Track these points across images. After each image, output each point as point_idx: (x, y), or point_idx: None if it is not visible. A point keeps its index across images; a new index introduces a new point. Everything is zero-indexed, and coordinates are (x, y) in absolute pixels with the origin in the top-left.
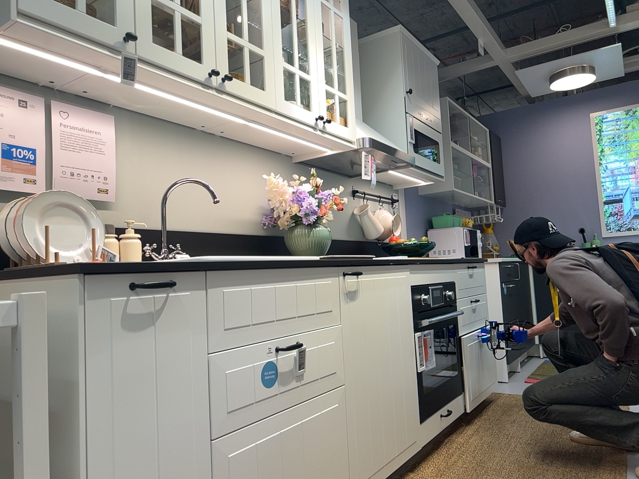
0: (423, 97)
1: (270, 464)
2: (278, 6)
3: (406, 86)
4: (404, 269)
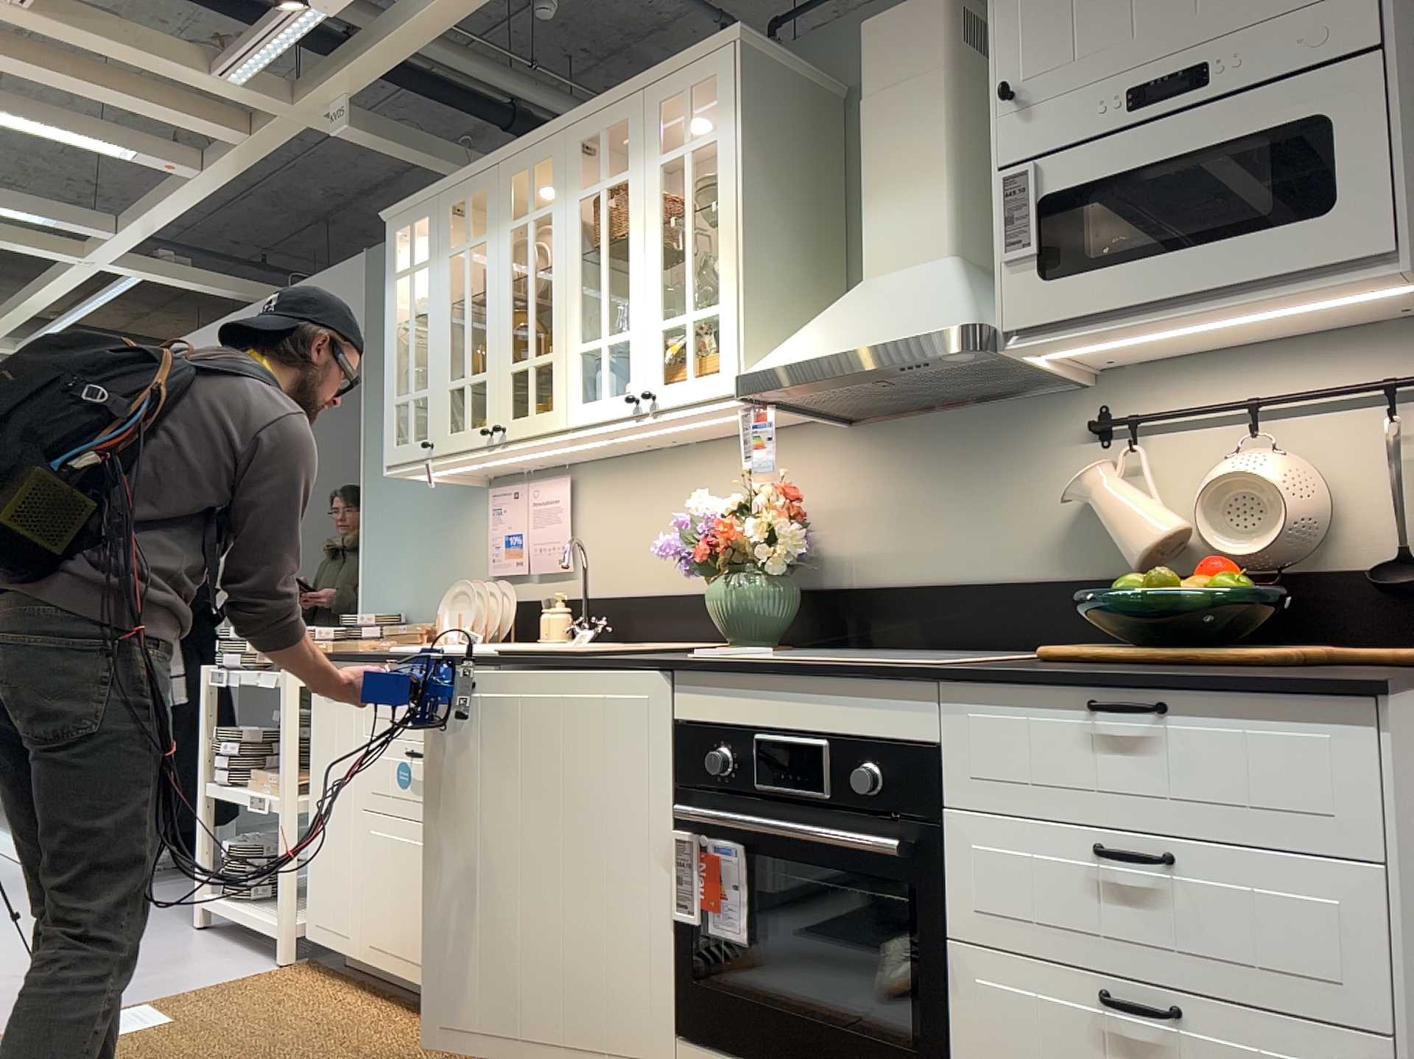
0: (1139, 22)
1: (401, 867)
2: (575, 263)
3: (1001, 77)
4: (646, 681)
